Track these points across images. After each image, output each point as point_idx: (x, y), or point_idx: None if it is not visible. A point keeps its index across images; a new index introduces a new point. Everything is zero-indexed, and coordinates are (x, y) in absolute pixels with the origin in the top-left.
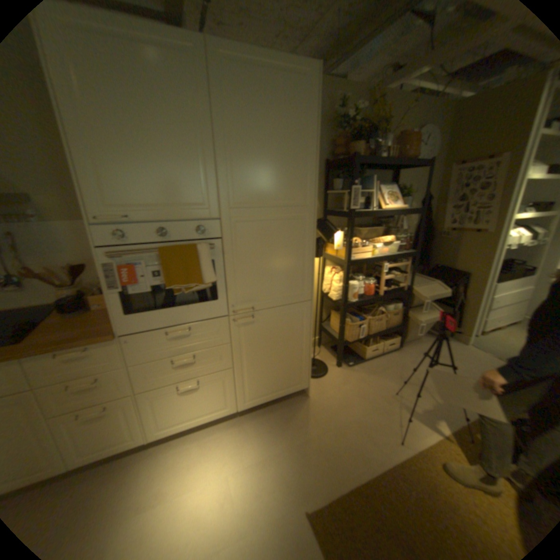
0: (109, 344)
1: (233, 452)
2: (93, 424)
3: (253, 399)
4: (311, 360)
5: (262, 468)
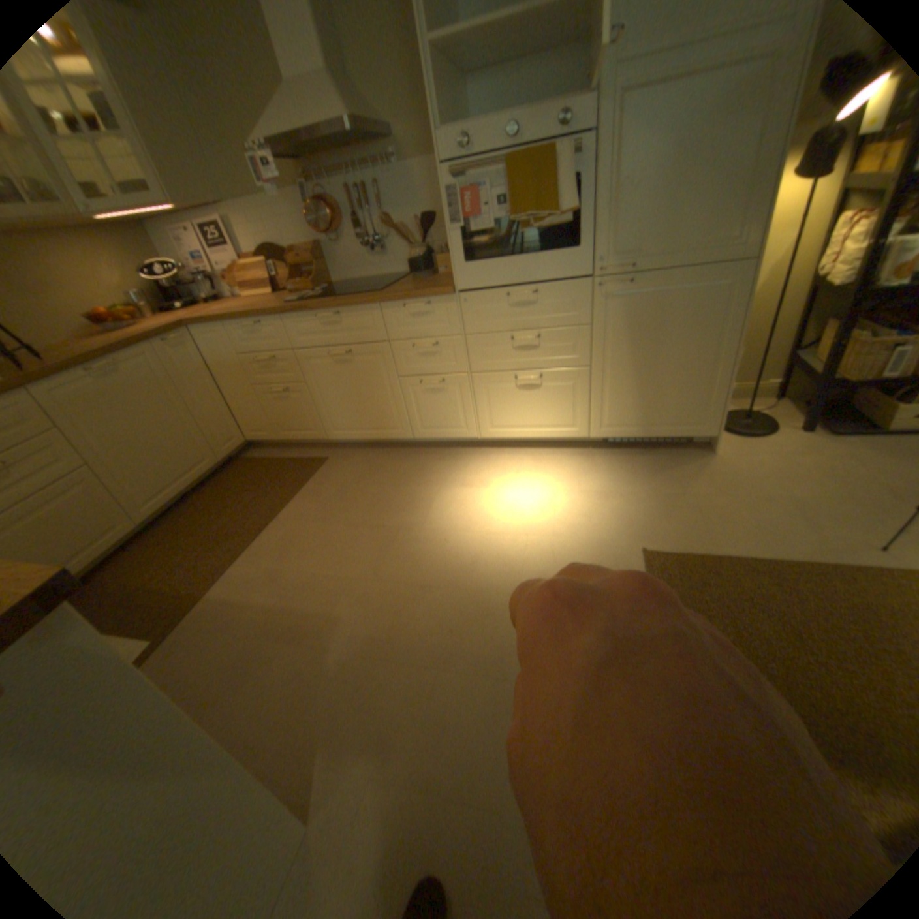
0: (449, 299)
1: (572, 475)
2: (433, 395)
3: (615, 424)
4: (735, 383)
5: (604, 497)
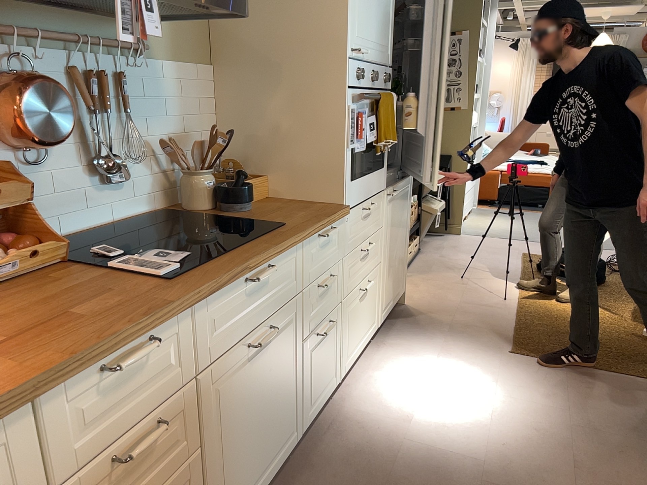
0: (340, 222)
1: (410, 357)
2: (321, 350)
3: (385, 306)
4: (409, 251)
5: (447, 352)
